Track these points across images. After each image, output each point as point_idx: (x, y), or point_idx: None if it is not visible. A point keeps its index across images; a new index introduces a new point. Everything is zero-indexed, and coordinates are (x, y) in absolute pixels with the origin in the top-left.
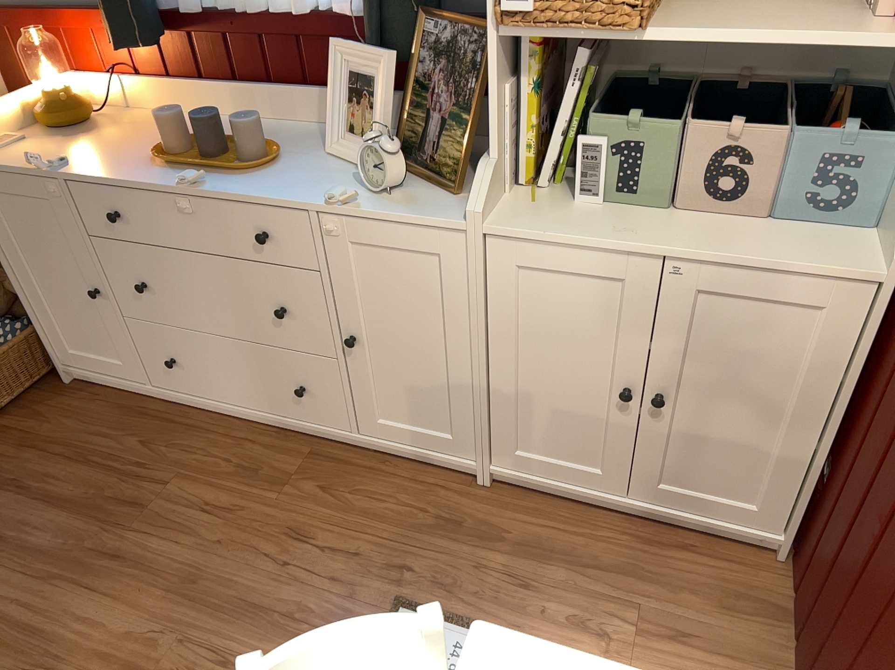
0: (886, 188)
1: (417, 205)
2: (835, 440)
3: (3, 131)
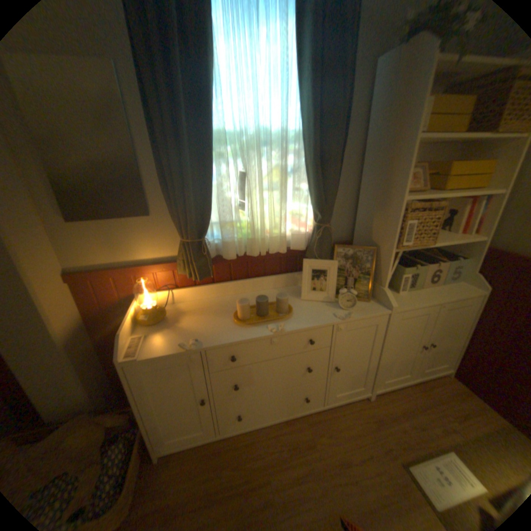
0: (470, 271)
1: (365, 310)
2: (473, 338)
3: (124, 336)
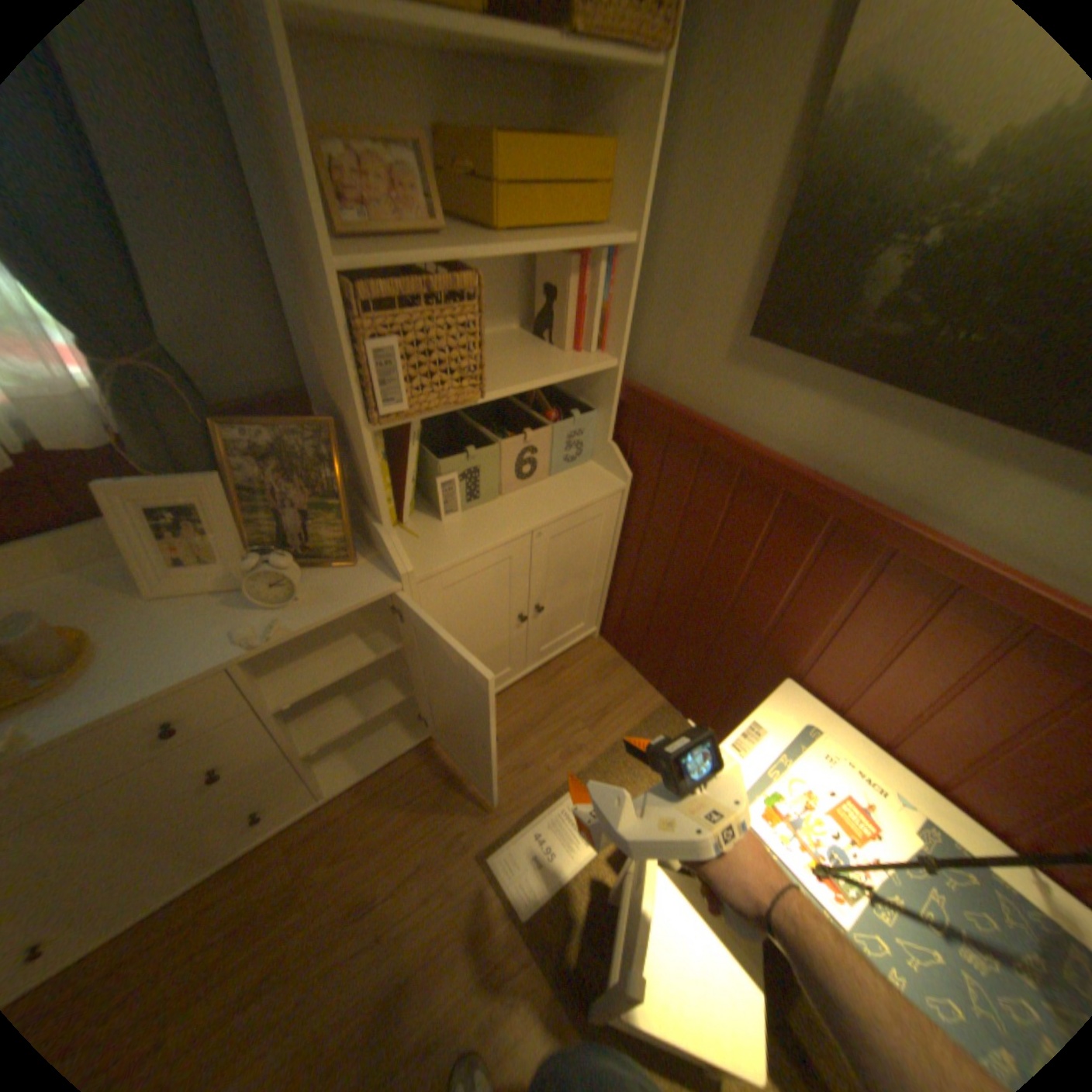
0: (598, 438)
1: (334, 594)
2: (616, 570)
3: None
